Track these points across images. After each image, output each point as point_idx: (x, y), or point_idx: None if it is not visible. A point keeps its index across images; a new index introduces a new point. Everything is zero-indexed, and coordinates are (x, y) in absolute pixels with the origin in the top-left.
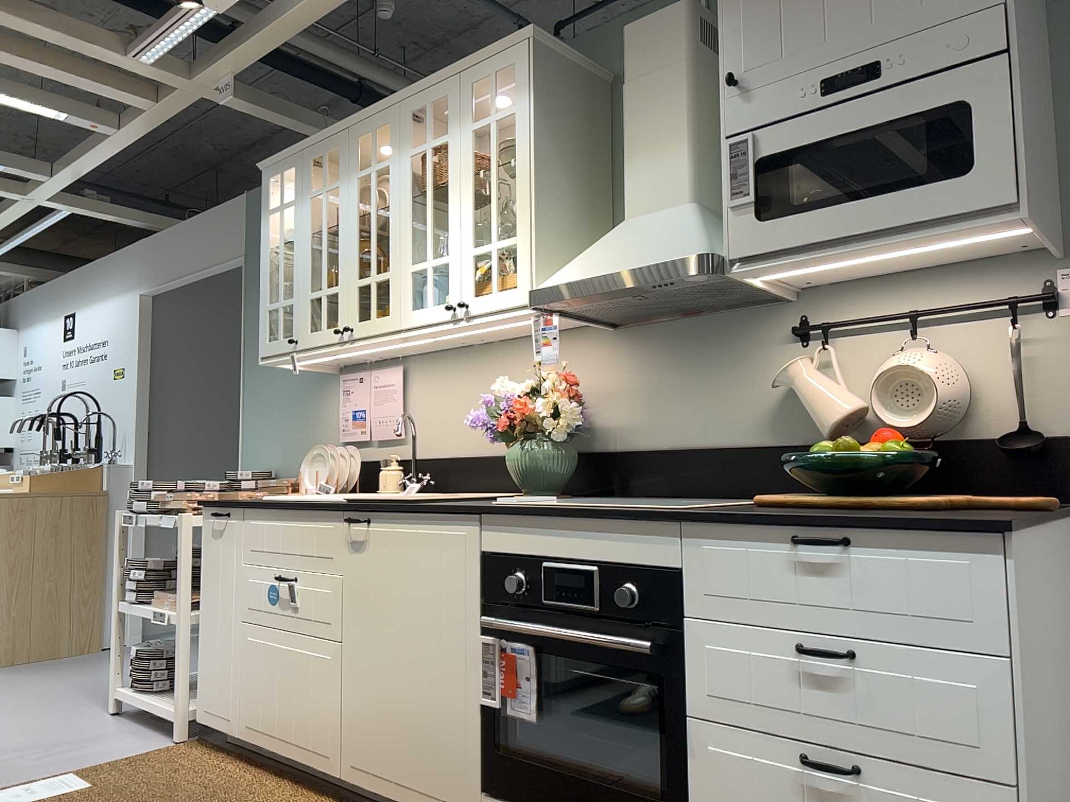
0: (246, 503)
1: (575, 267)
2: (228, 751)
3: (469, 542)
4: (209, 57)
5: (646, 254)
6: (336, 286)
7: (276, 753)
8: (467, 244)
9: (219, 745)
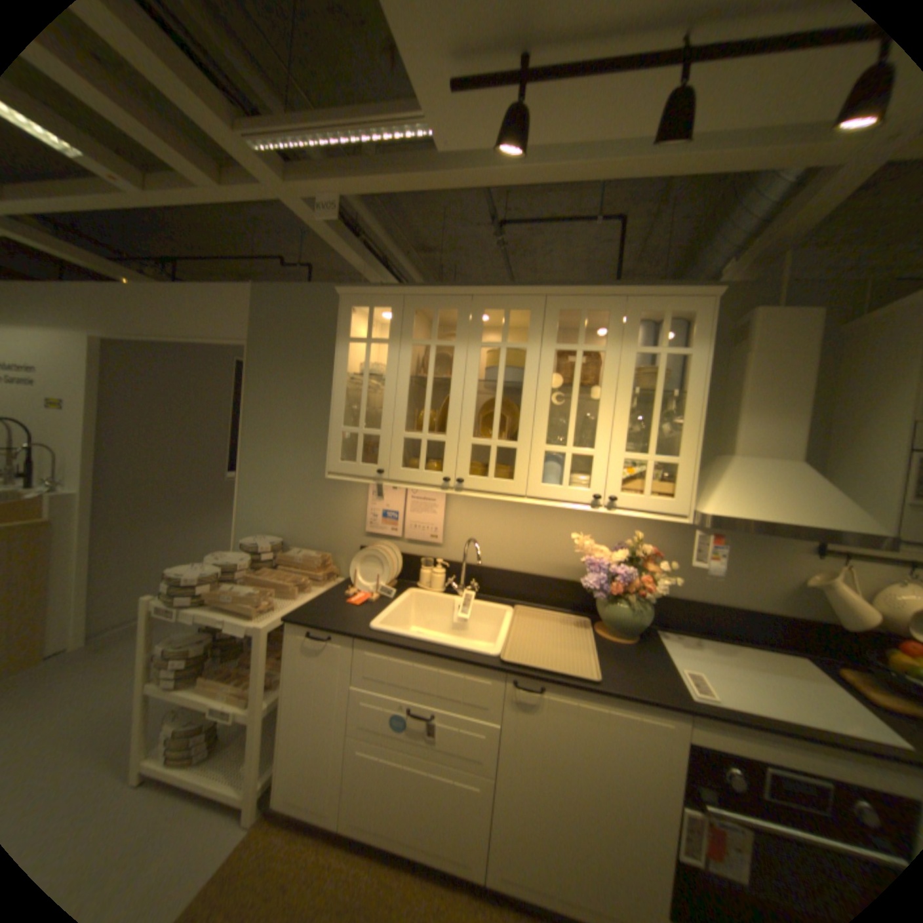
0: (361, 636)
1: (739, 501)
2: (306, 826)
3: (680, 735)
4: (315, 163)
5: (822, 515)
6: (443, 436)
7: (394, 852)
8: (620, 448)
9: (291, 821)
